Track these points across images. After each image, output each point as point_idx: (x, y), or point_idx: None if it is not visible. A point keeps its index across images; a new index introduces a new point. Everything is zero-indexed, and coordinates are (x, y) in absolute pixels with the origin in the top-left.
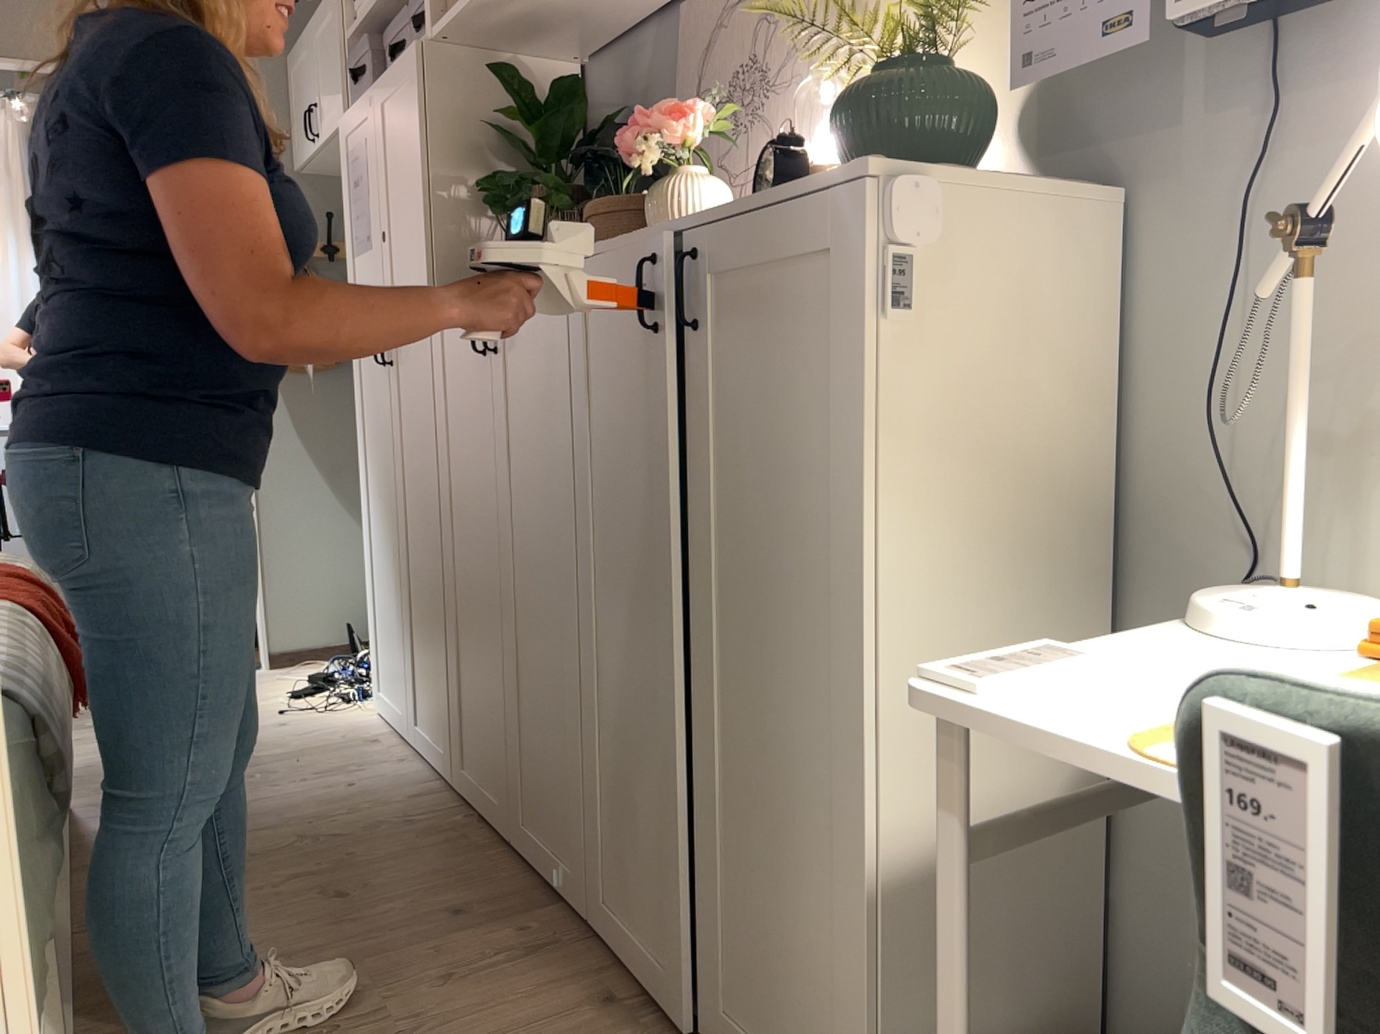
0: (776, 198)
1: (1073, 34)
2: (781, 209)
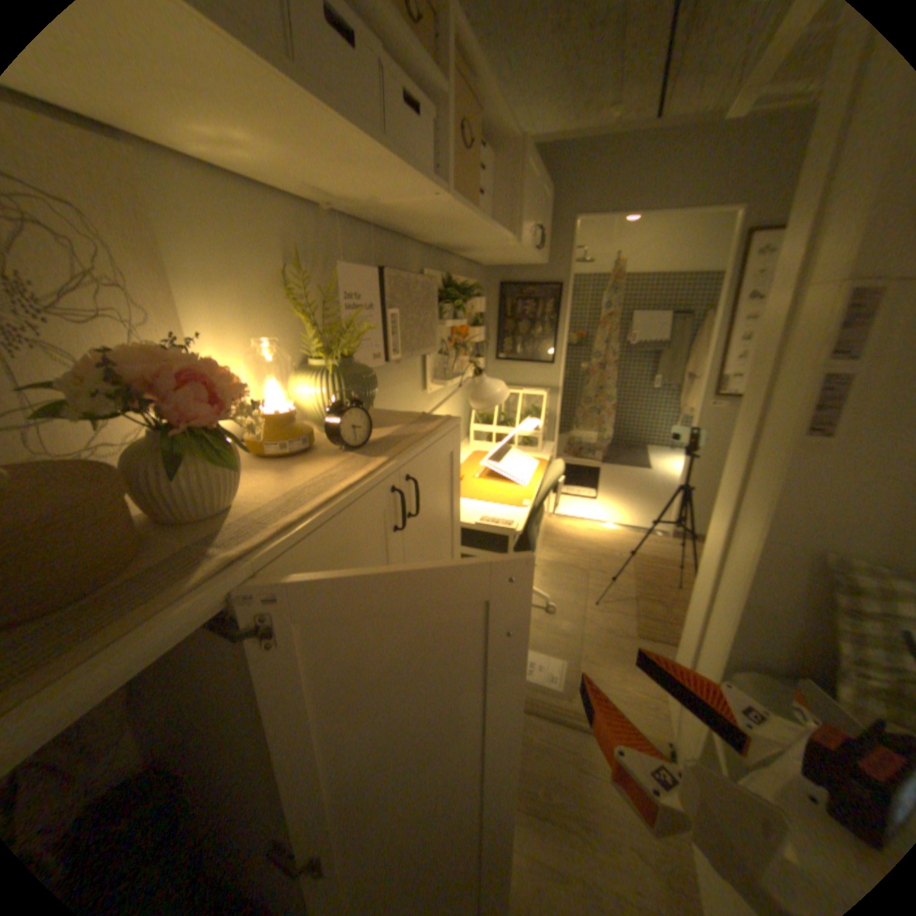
0: (432, 434)
1: (361, 352)
2: (439, 439)
